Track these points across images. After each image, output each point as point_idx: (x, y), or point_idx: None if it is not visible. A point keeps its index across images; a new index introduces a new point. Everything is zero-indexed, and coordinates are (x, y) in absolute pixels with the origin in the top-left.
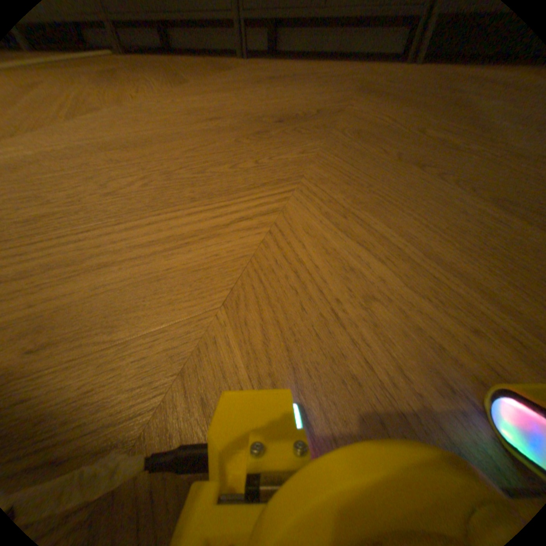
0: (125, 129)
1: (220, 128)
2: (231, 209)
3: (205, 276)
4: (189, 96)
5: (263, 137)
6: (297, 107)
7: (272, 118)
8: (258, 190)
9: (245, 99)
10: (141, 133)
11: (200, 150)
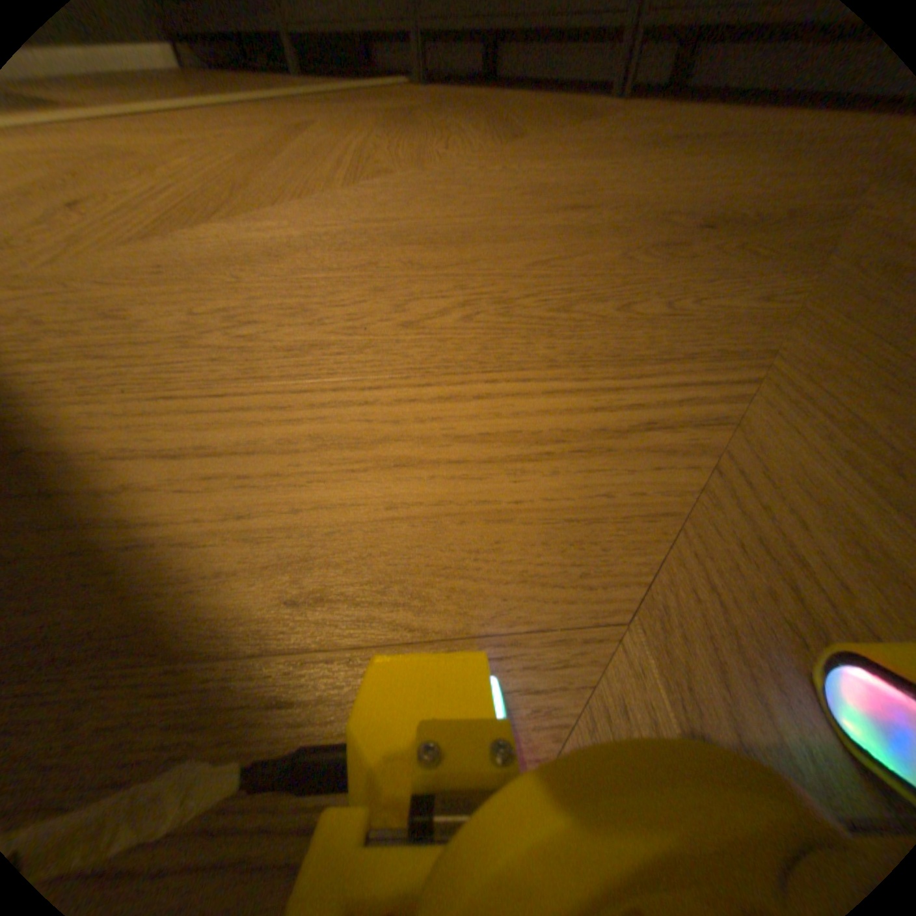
0: (432, 212)
1: (592, 228)
2: (627, 400)
3: (588, 538)
4: (532, 163)
5: (679, 258)
6: (742, 203)
7: (693, 220)
8: (680, 369)
9: (635, 177)
10: (457, 223)
11: (558, 268)
